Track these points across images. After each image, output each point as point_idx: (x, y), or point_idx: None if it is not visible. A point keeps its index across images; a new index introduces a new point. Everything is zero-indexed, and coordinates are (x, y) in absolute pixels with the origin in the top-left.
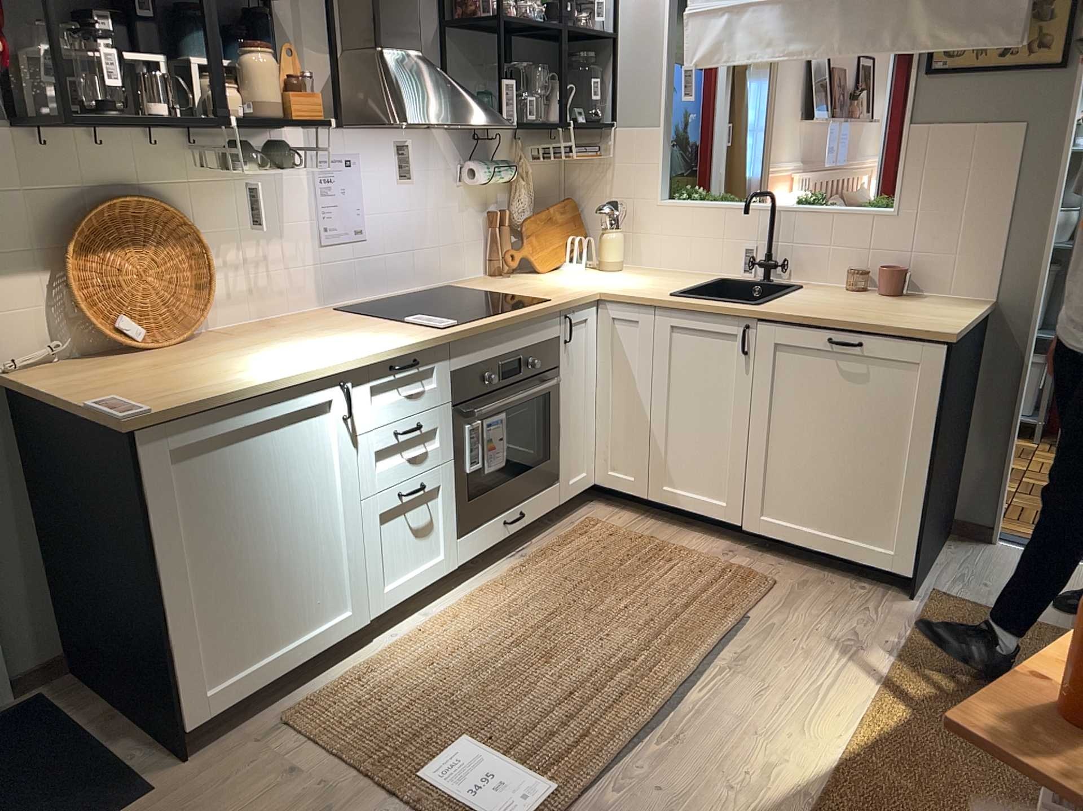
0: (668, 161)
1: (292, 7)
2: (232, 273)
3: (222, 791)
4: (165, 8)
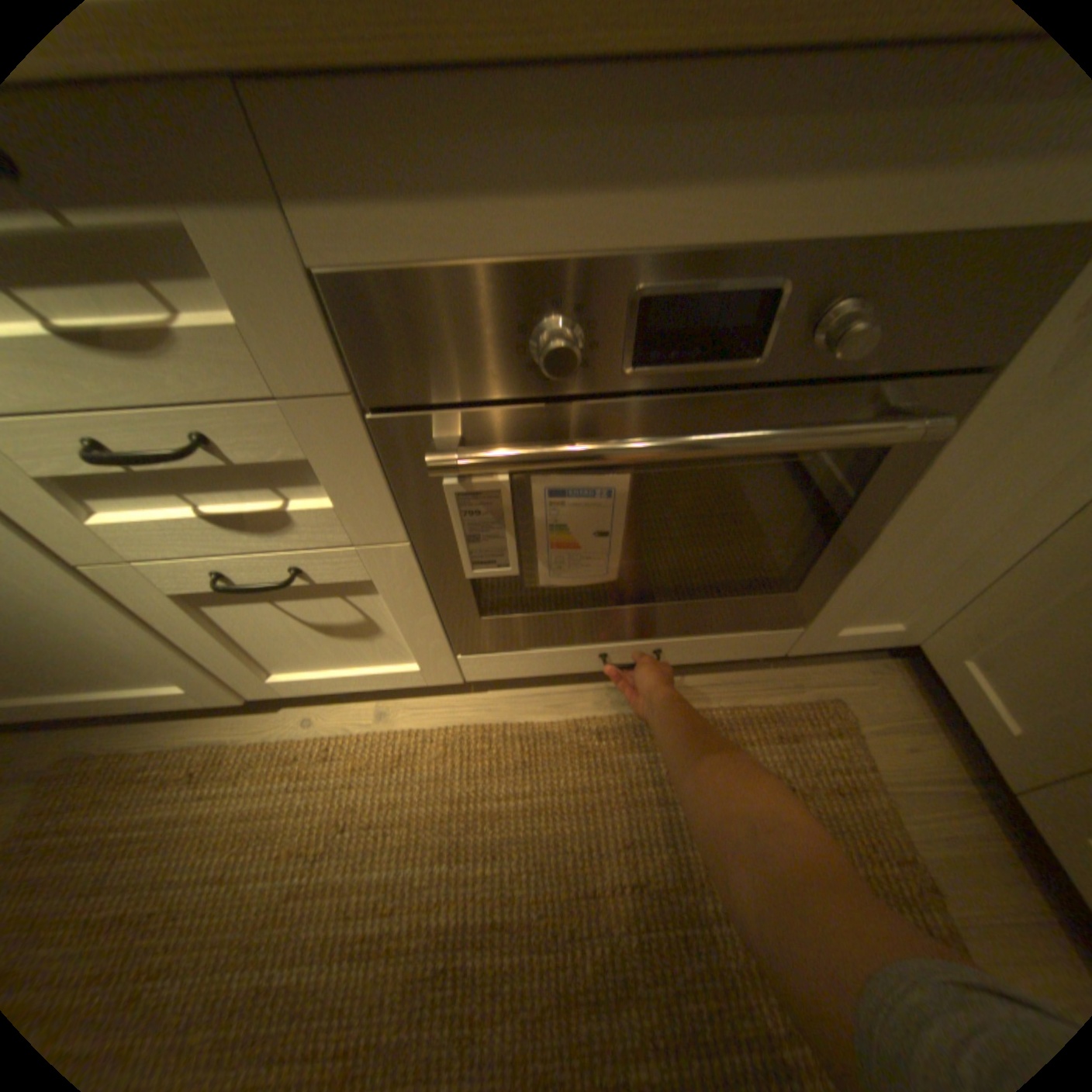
0: None
1: None
2: None
3: None
4: None
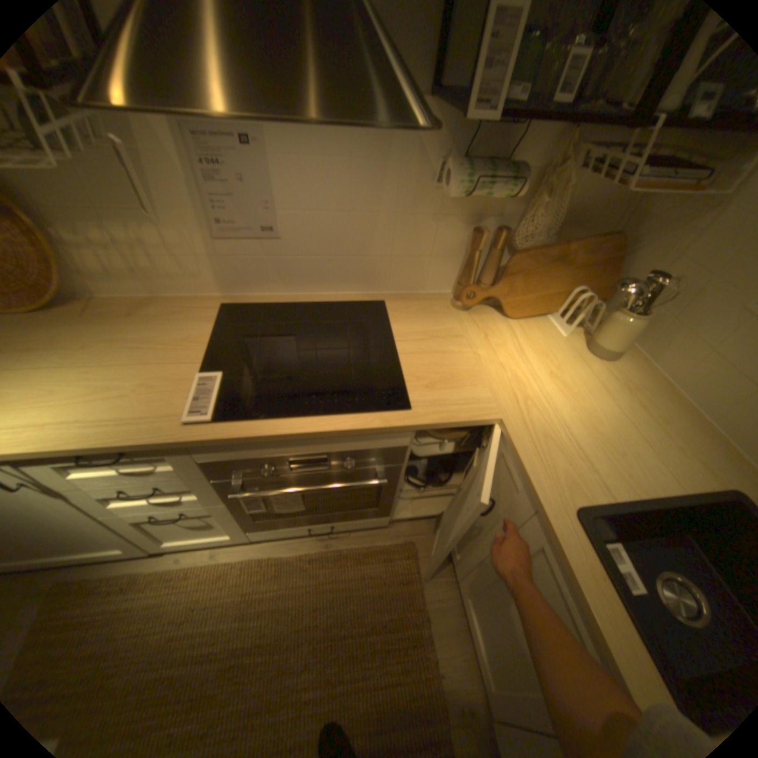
0: None
1: None
2: (99, 249)
3: None
4: None
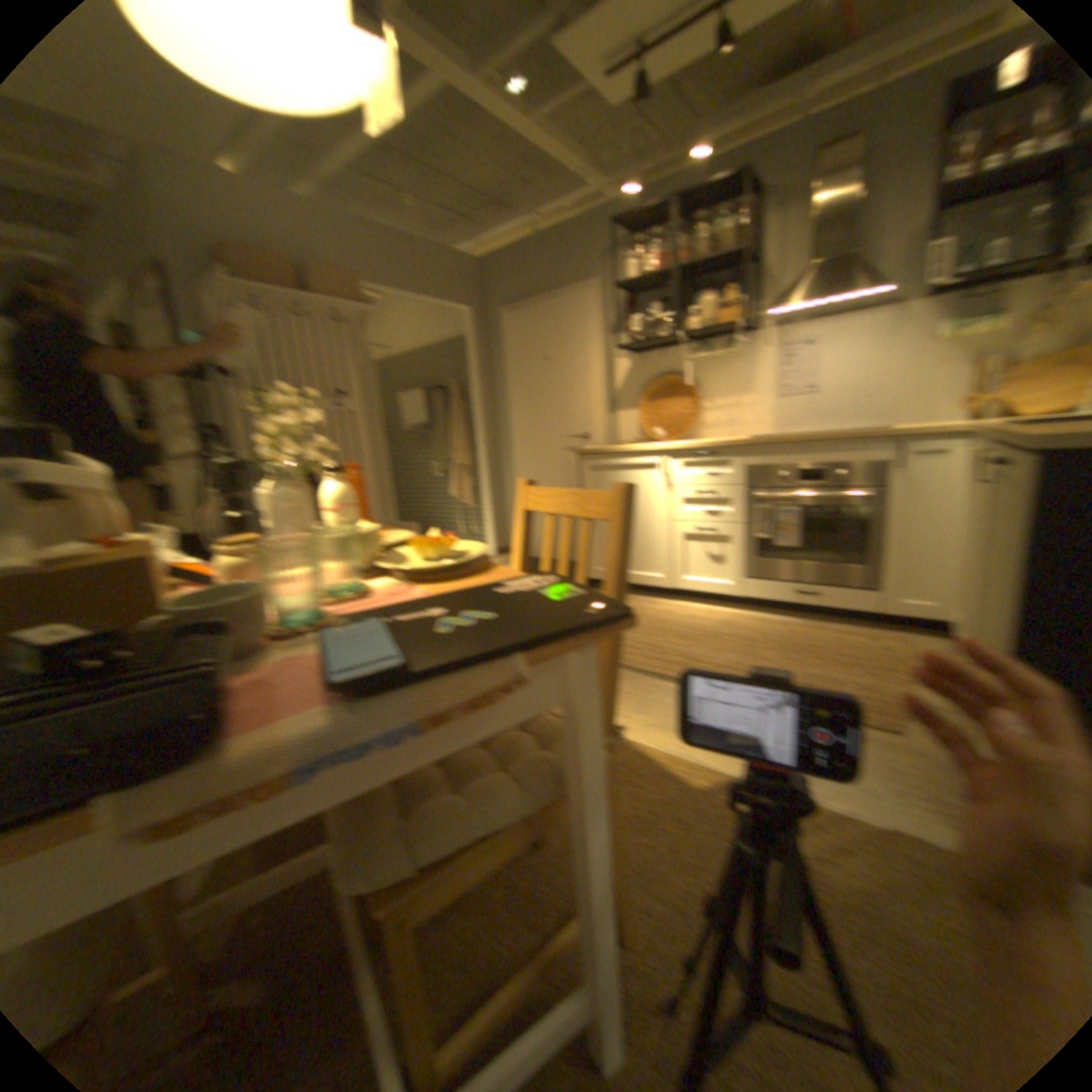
0: None
1: (774, 257)
2: (714, 411)
3: None
4: (698, 286)
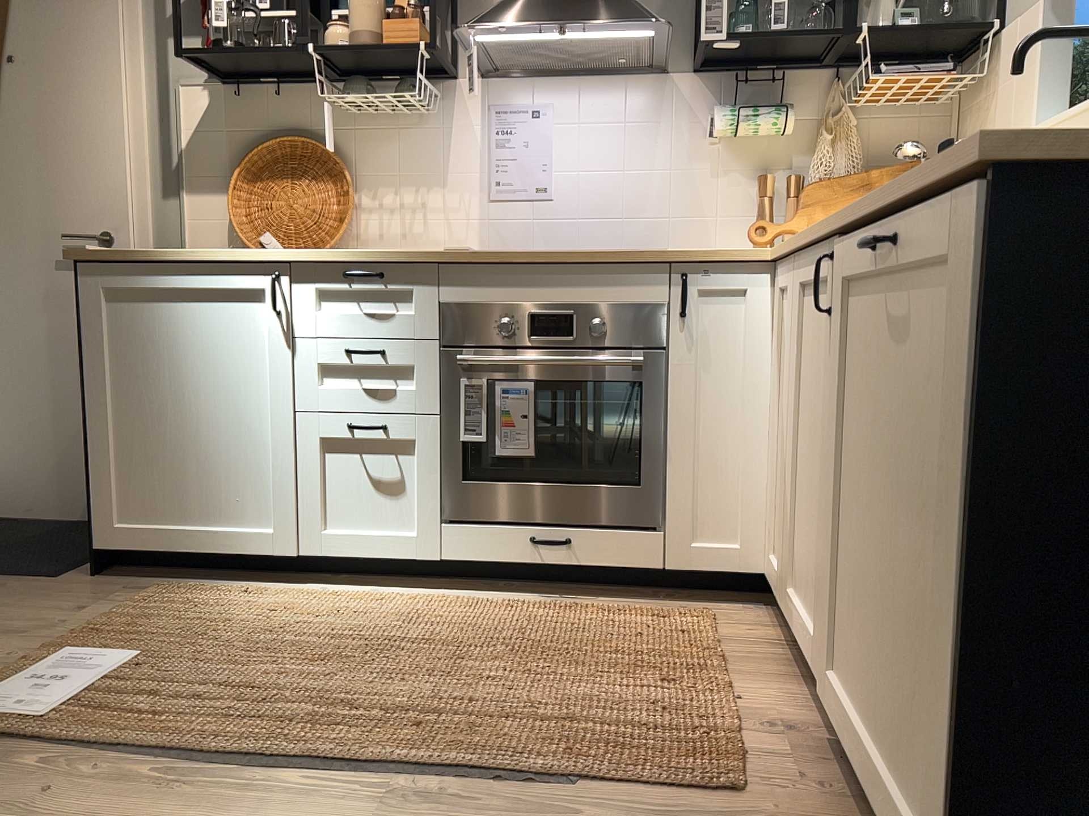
0: (1054, 58)
1: None
2: (384, 215)
3: (53, 596)
4: None
